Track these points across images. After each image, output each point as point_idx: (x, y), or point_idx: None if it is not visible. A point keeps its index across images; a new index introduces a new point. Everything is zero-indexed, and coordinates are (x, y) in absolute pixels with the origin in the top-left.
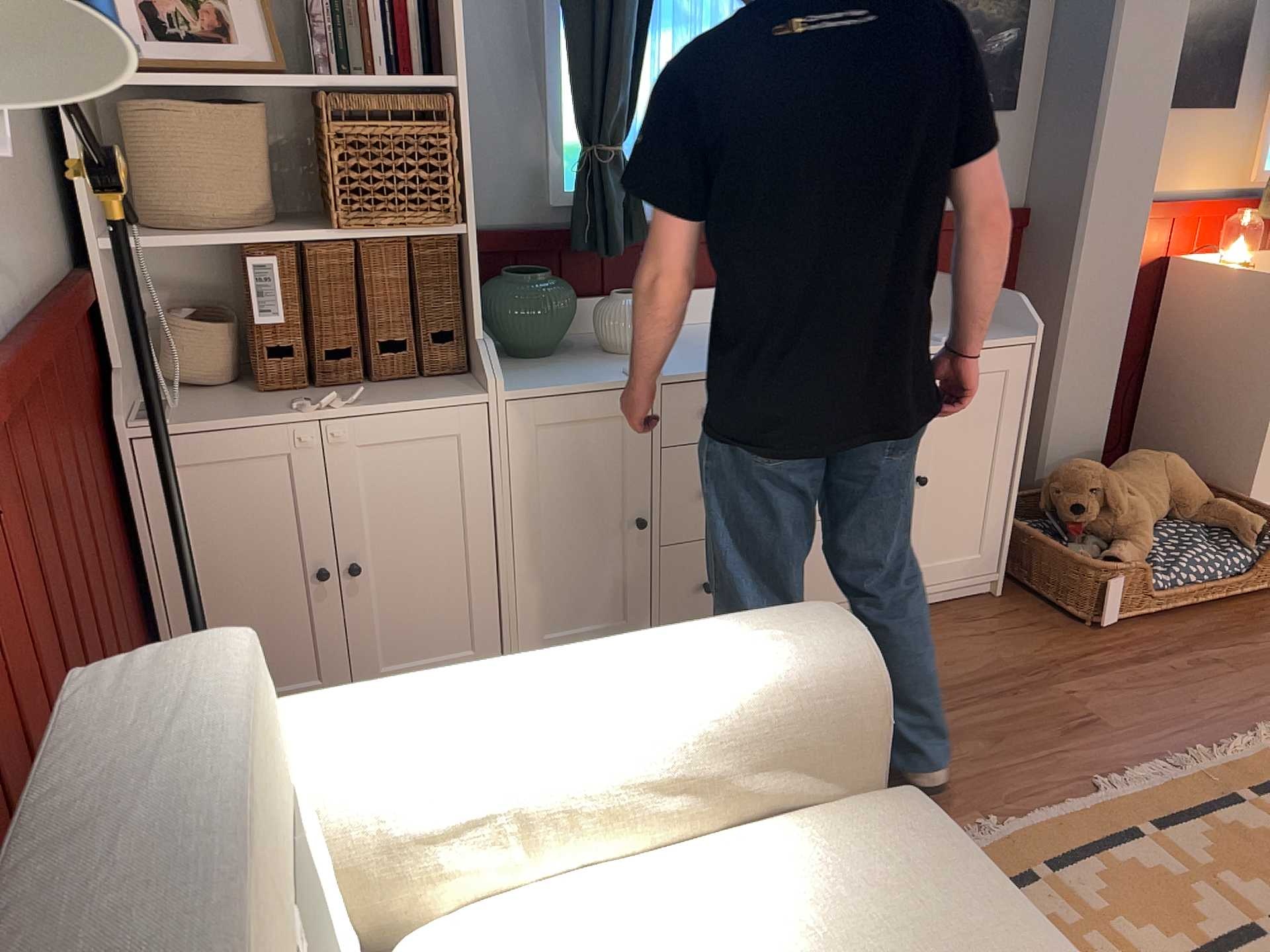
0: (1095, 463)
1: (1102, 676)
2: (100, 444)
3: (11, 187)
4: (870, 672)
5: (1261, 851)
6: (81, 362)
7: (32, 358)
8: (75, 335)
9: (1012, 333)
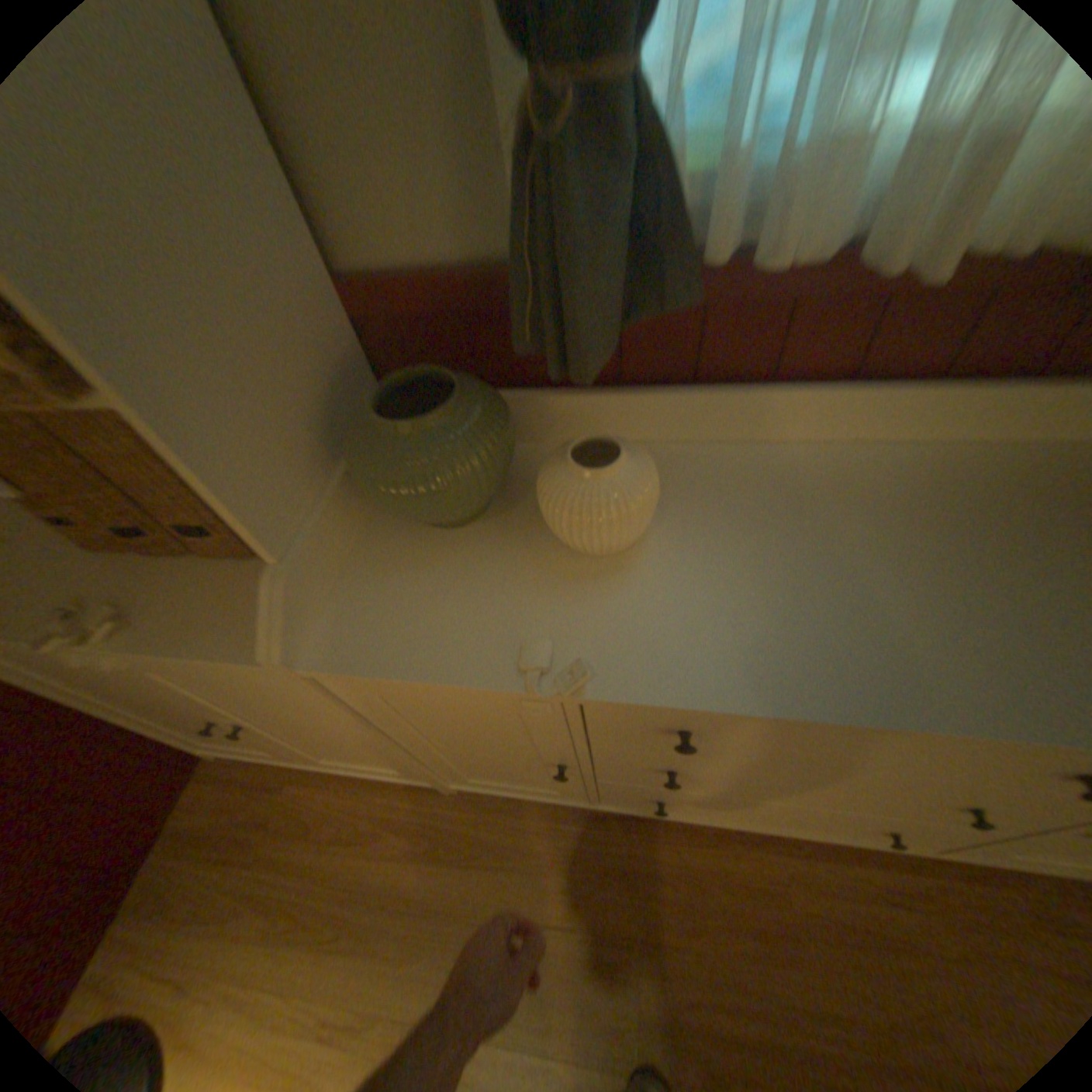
0: None
1: None
2: None
3: None
4: None
5: None
6: None
7: None
8: None
9: None
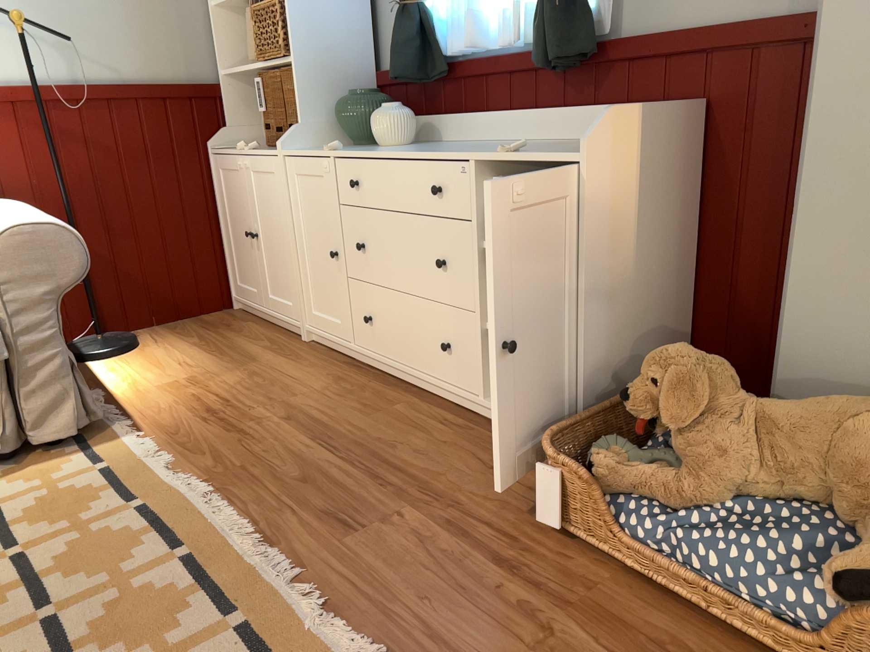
0: (704, 358)
1: (446, 534)
2: (196, 152)
3: (142, 43)
4: (1, 242)
5: (147, 621)
6: (190, 117)
7: (89, 95)
8: (188, 106)
9: (581, 151)
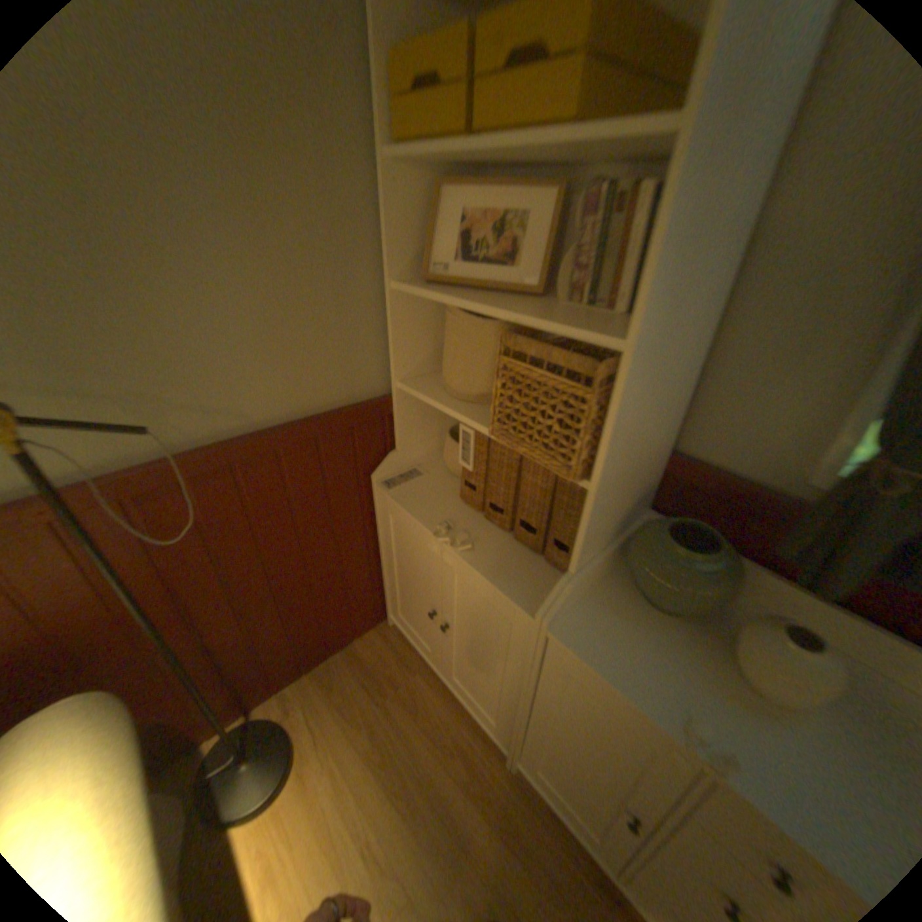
0: None
1: None
2: (356, 486)
3: (280, 356)
4: None
5: None
6: (351, 446)
7: (195, 466)
8: (349, 432)
9: None
